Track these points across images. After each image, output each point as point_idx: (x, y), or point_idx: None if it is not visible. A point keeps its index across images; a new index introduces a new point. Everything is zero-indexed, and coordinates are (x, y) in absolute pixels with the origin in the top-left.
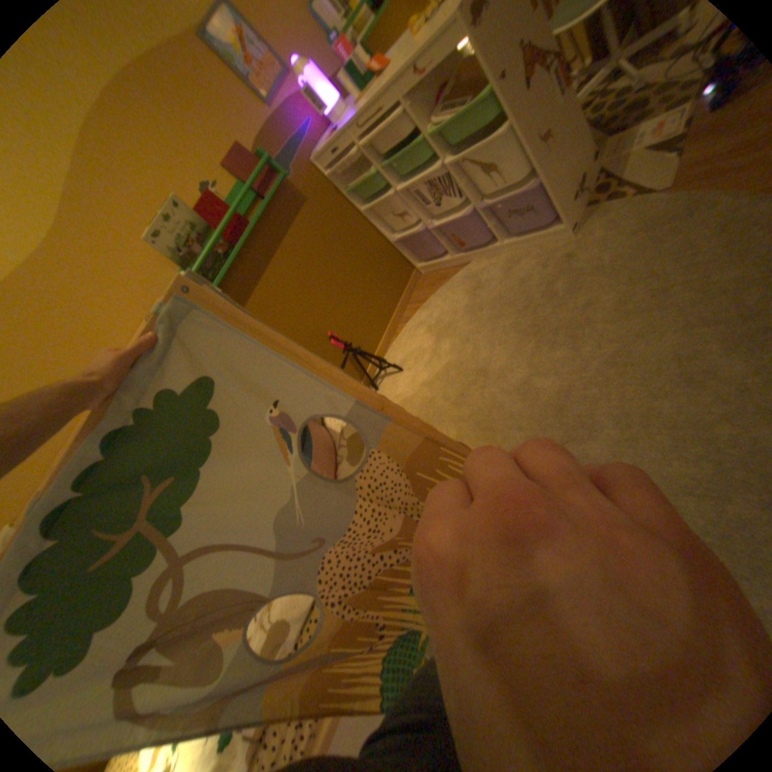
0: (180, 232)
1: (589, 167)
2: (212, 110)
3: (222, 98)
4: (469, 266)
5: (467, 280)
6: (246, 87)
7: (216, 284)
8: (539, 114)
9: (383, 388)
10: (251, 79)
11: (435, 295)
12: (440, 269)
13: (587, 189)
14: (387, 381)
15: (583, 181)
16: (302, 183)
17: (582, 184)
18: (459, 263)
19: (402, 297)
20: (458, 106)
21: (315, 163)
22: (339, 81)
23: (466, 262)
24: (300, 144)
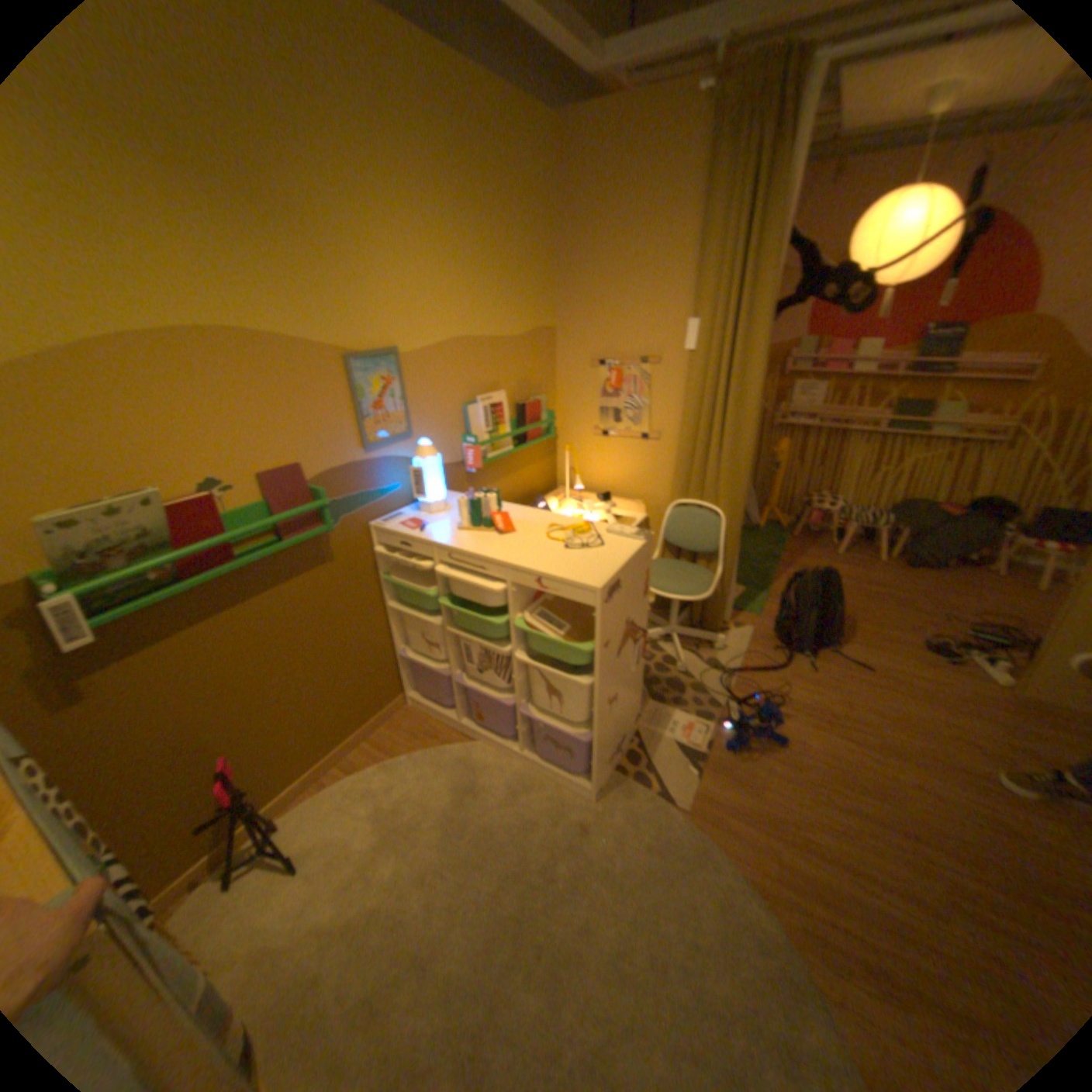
0: (111, 537)
1: (628, 730)
2: (297, 422)
3: (318, 419)
4: (468, 747)
5: (458, 769)
6: (353, 426)
7: (94, 625)
8: (614, 681)
9: (236, 893)
10: (366, 424)
11: (407, 759)
12: (431, 720)
13: (619, 751)
14: (253, 880)
15: (619, 744)
16: (339, 543)
17: (618, 746)
18: (458, 731)
19: (361, 728)
20: (553, 626)
21: (370, 531)
22: (448, 473)
23: (467, 737)
24: (368, 504)
